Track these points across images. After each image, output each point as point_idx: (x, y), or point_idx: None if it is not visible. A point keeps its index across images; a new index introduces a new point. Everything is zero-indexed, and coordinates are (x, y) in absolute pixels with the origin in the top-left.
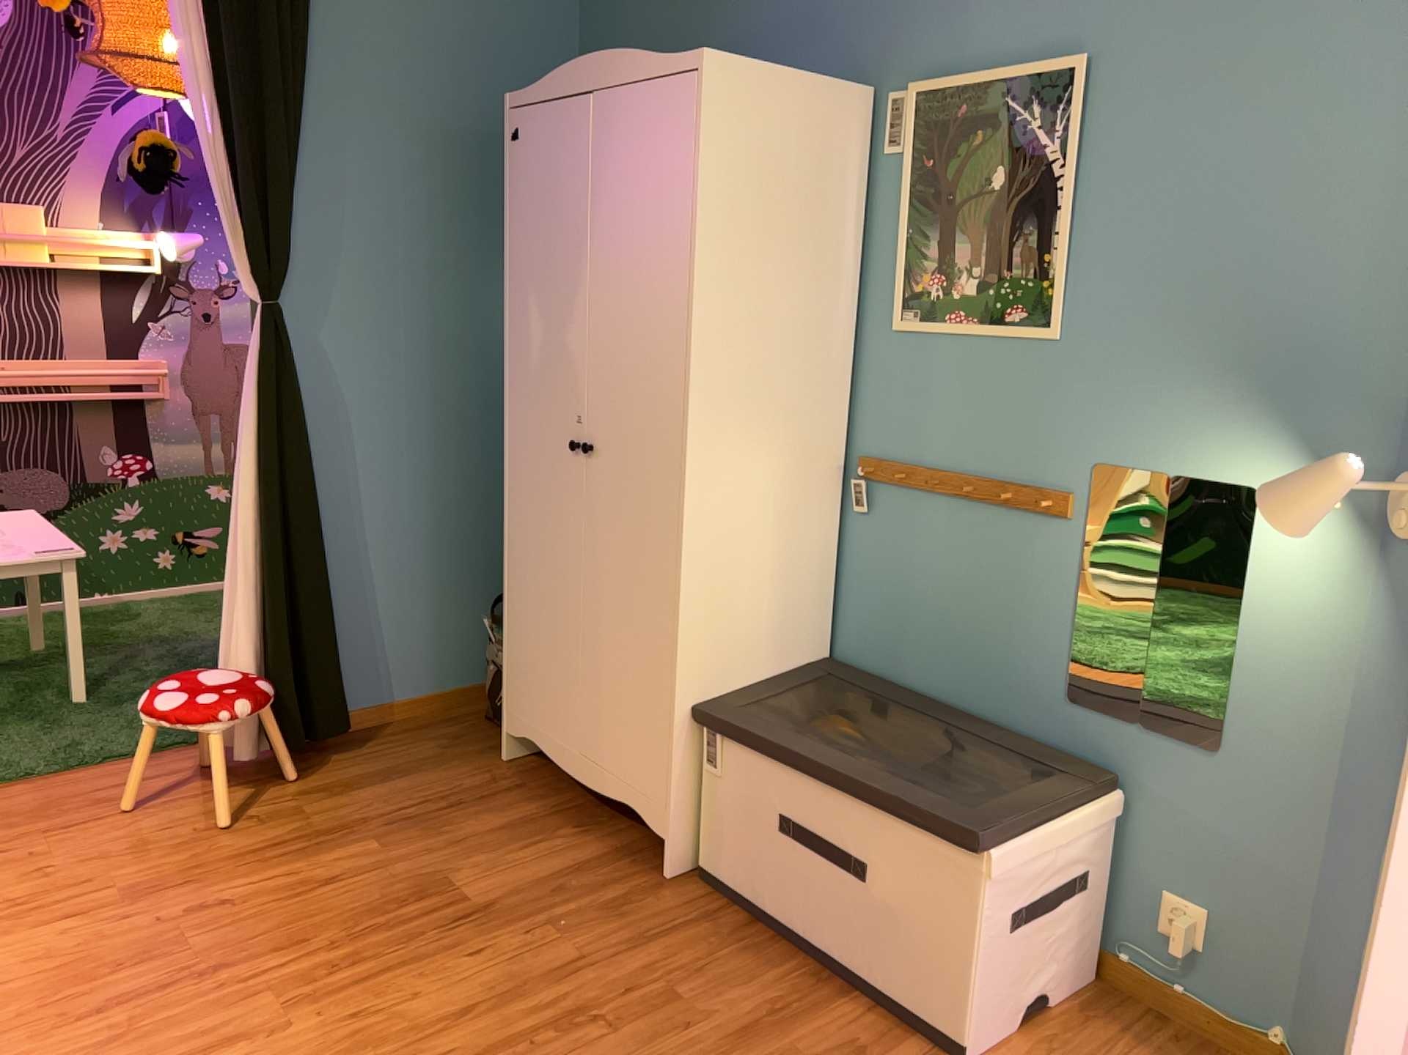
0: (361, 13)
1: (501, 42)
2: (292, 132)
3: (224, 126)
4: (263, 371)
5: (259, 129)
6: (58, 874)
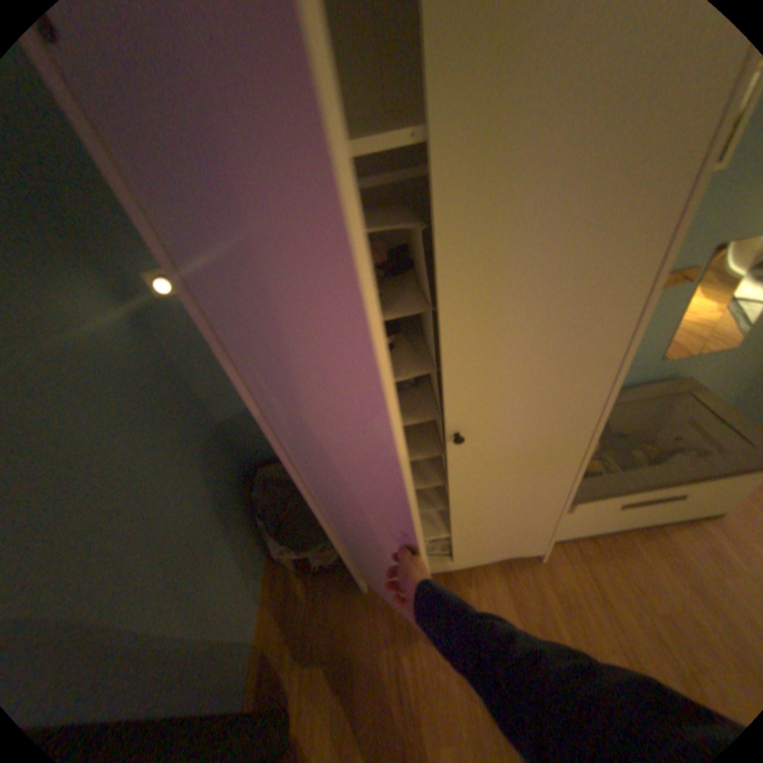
0: None
1: None
2: None
3: None
4: None
5: None
6: None
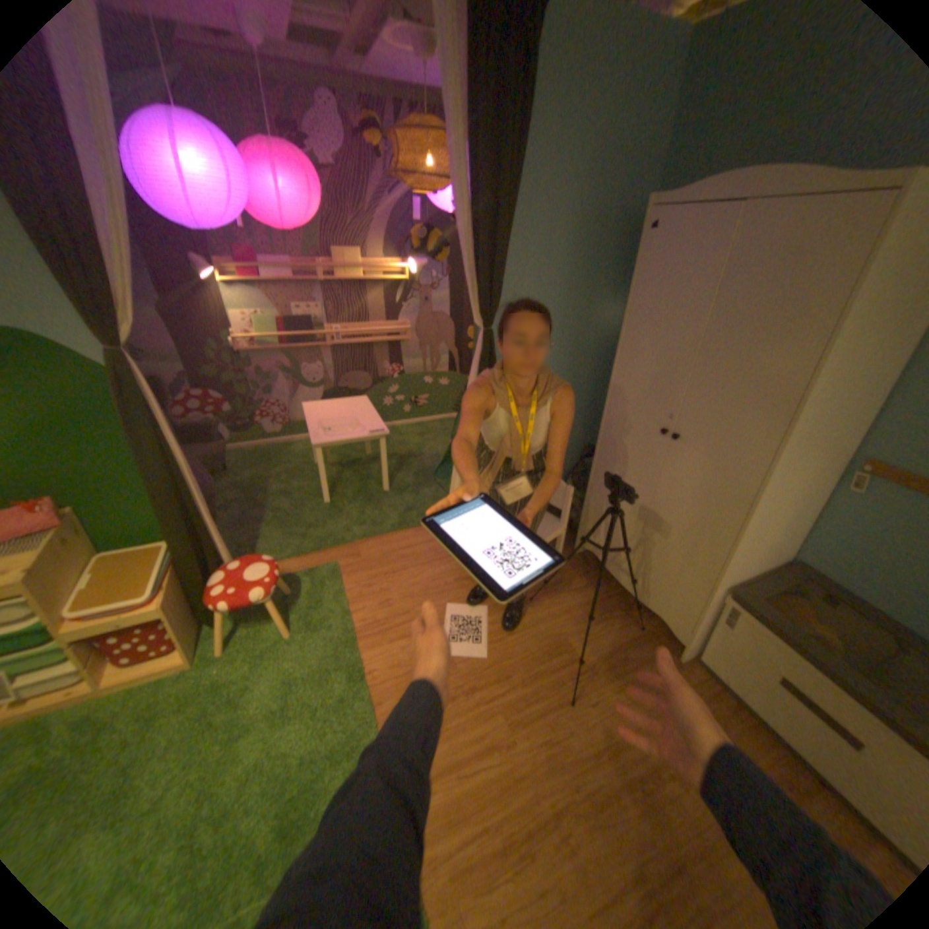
0: (549, 137)
1: (624, 148)
2: (508, 227)
3: (471, 226)
4: (482, 369)
5: (491, 227)
6: (394, 606)
